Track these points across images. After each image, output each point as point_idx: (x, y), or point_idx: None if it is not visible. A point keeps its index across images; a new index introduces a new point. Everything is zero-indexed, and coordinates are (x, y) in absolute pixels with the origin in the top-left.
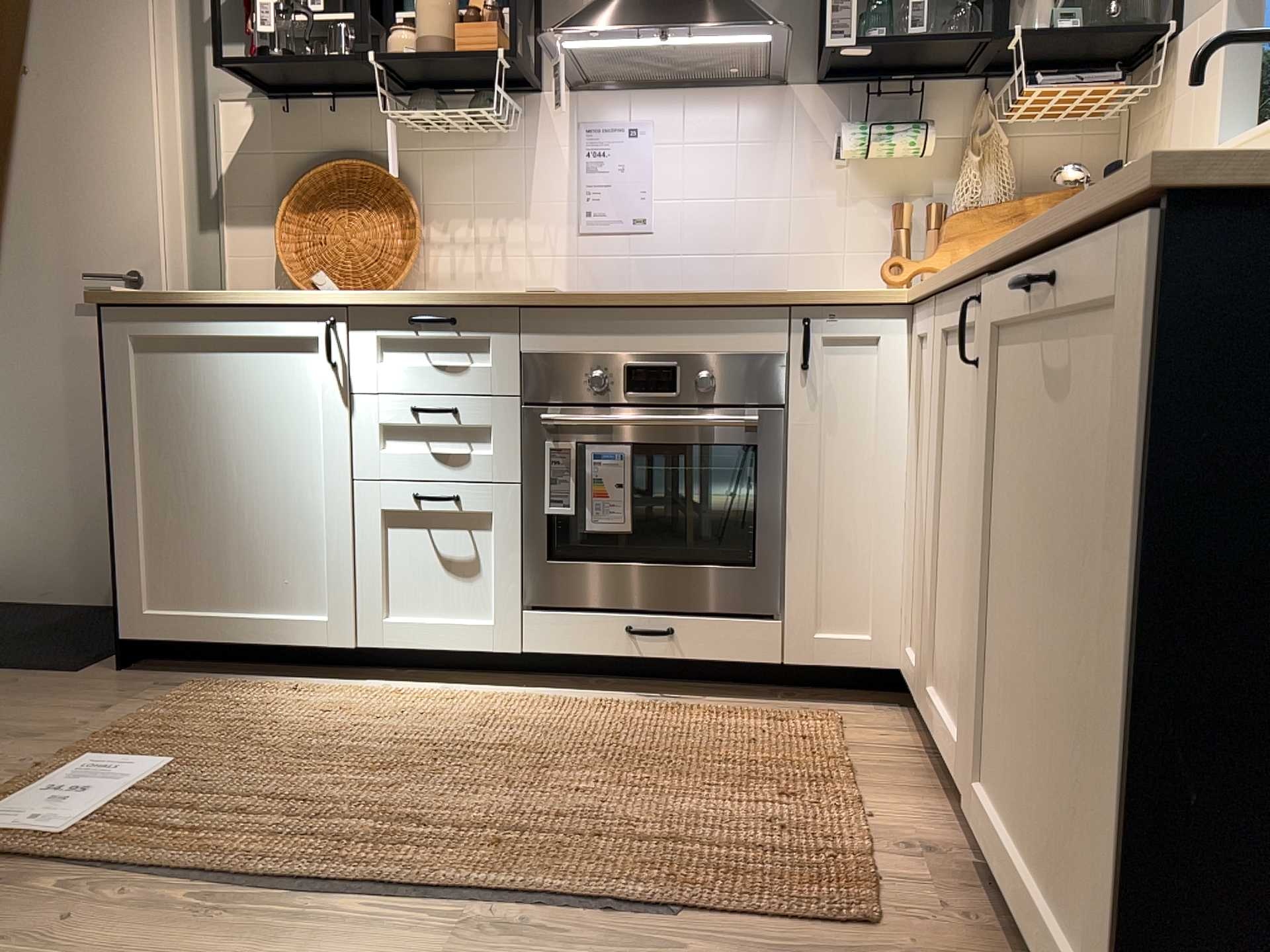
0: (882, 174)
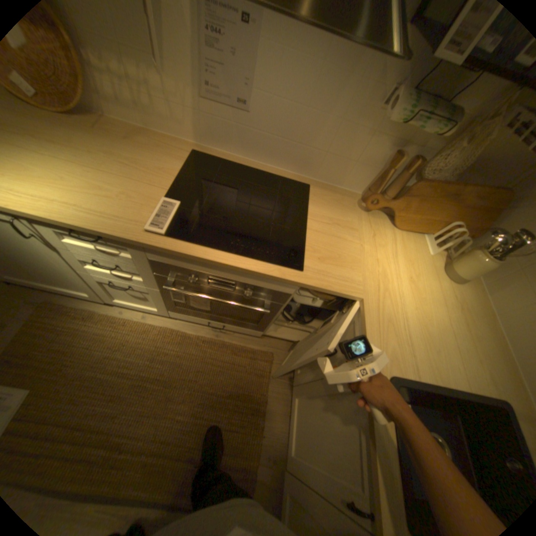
0: (408, 123)
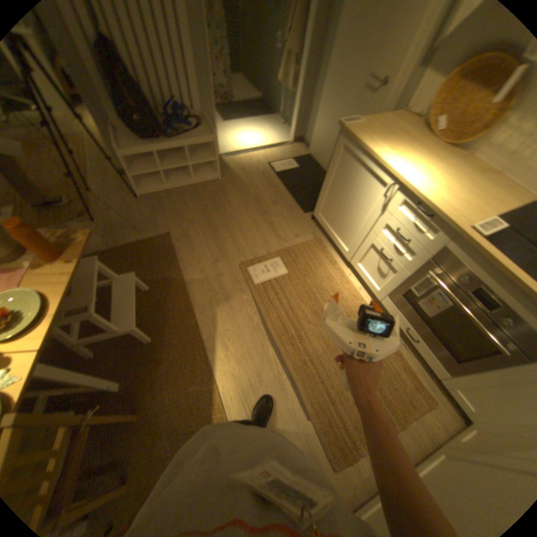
0: None
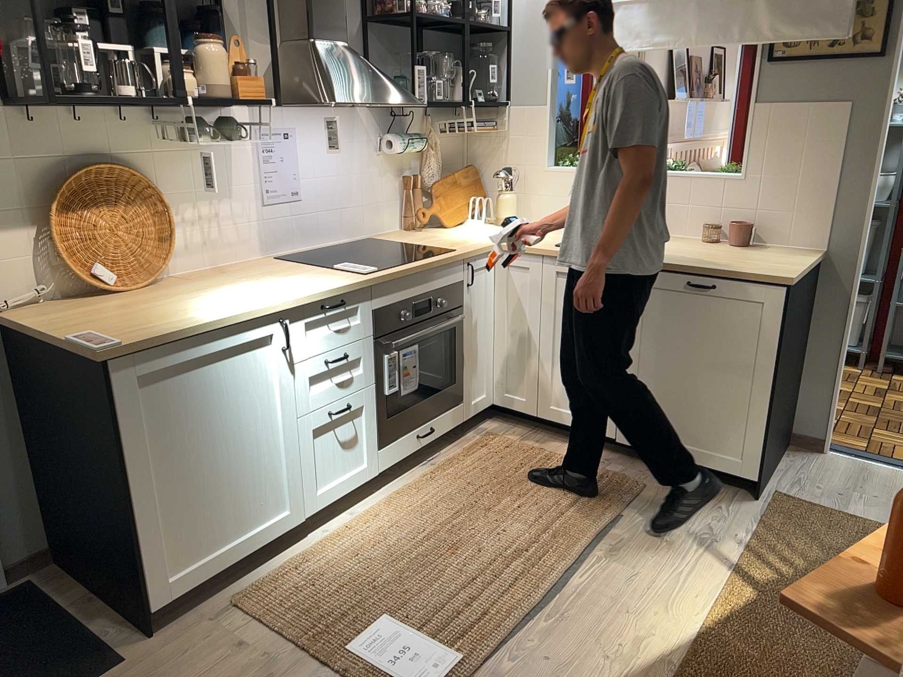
0: (395, 157)
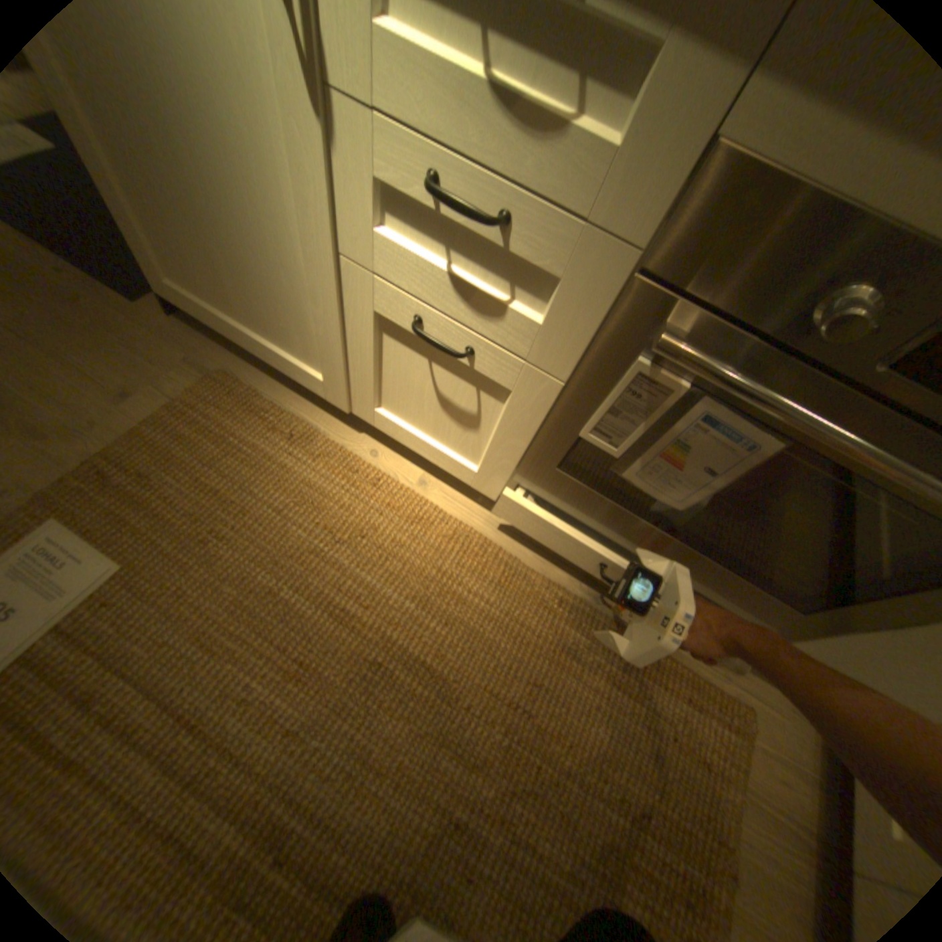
0: None
